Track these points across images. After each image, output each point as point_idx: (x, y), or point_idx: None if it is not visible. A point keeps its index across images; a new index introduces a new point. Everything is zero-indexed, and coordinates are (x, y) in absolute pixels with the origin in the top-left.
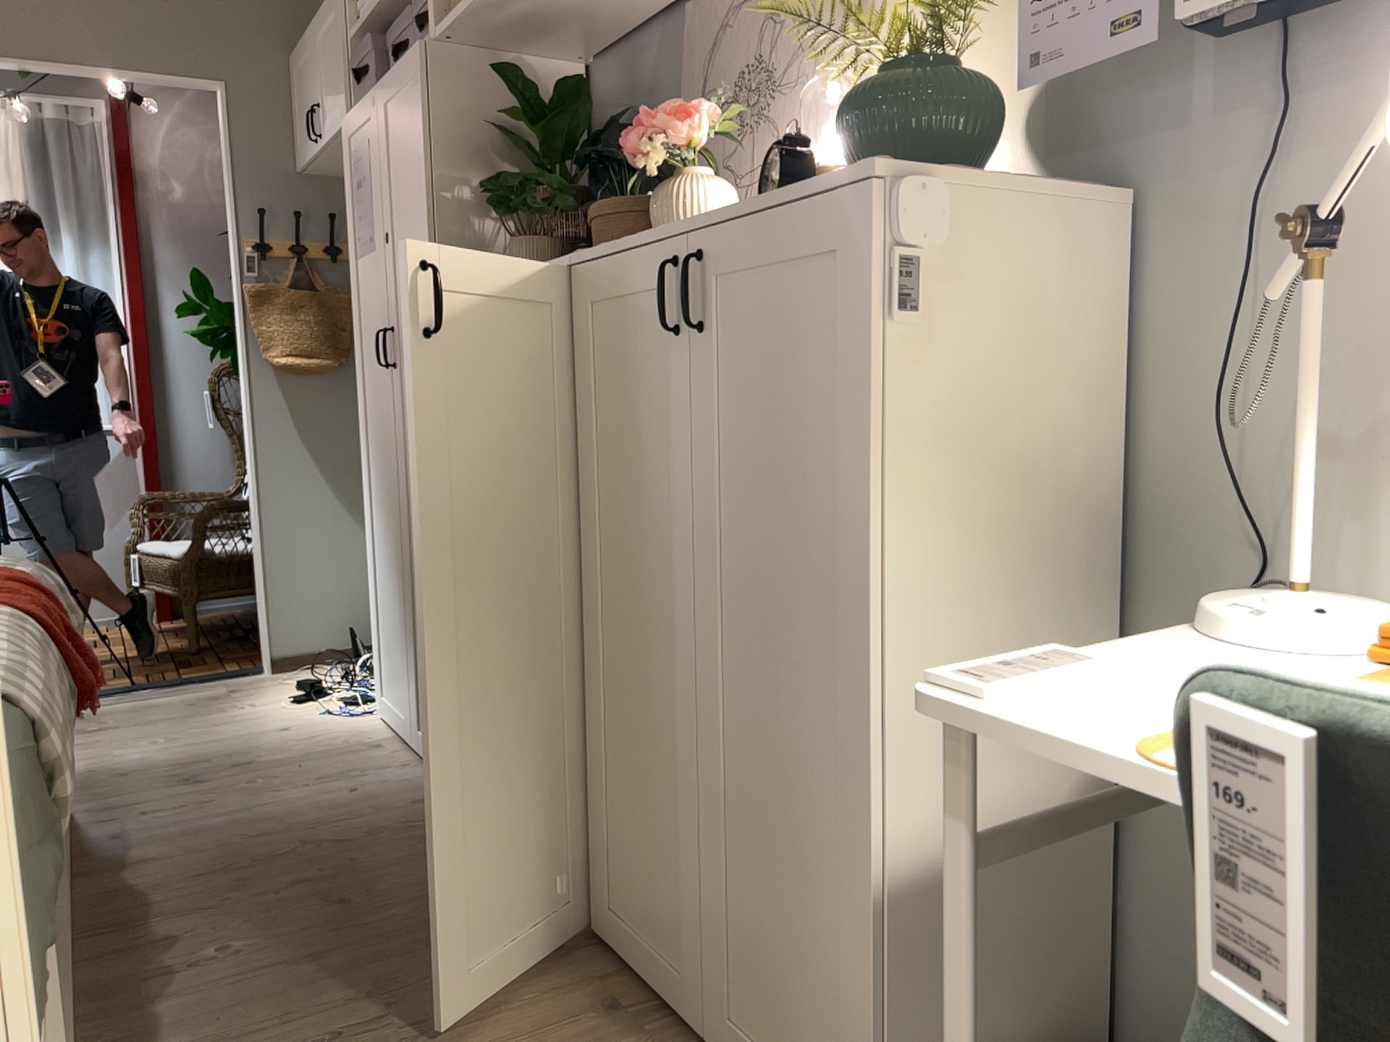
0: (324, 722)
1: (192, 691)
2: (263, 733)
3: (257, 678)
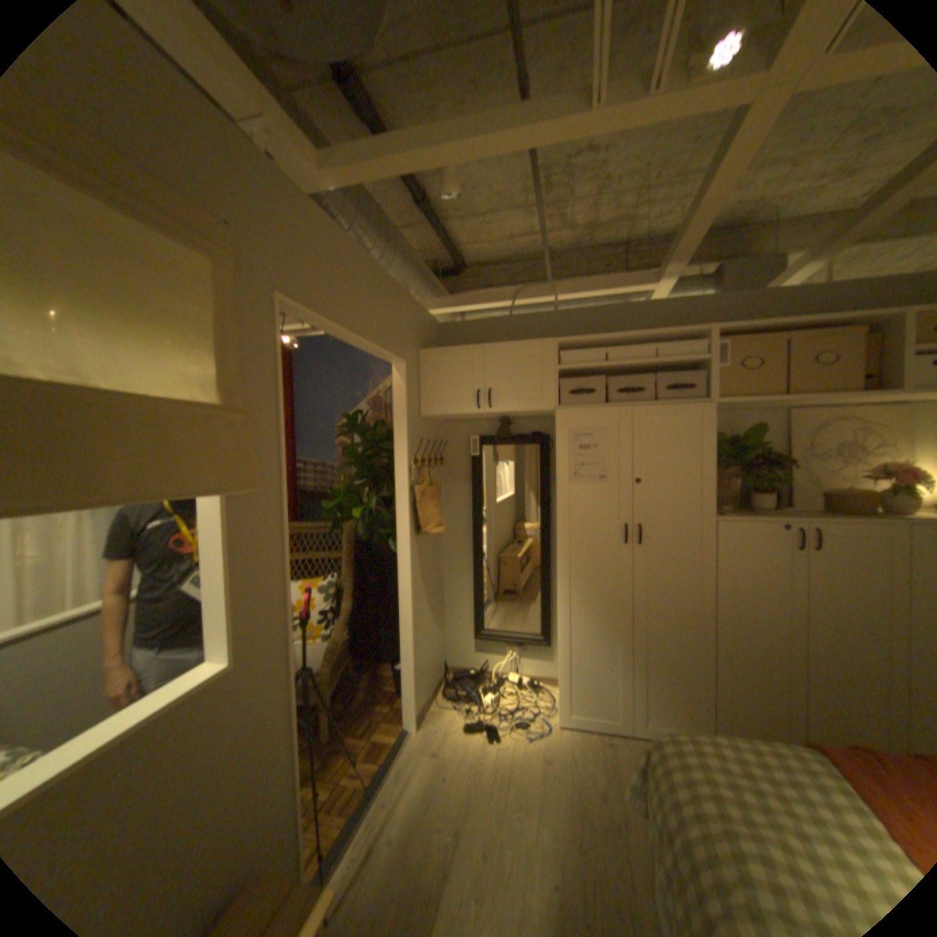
0: (549, 747)
1: (407, 771)
2: (546, 773)
3: (419, 740)
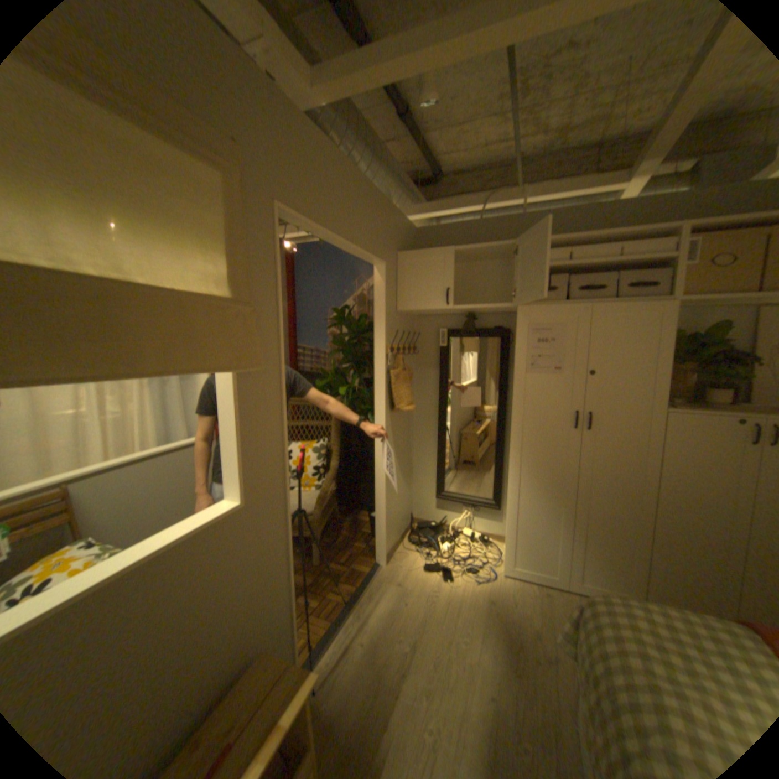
0: (494, 591)
1: (377, 595)
2: (490, 611)
3: (388, 572)
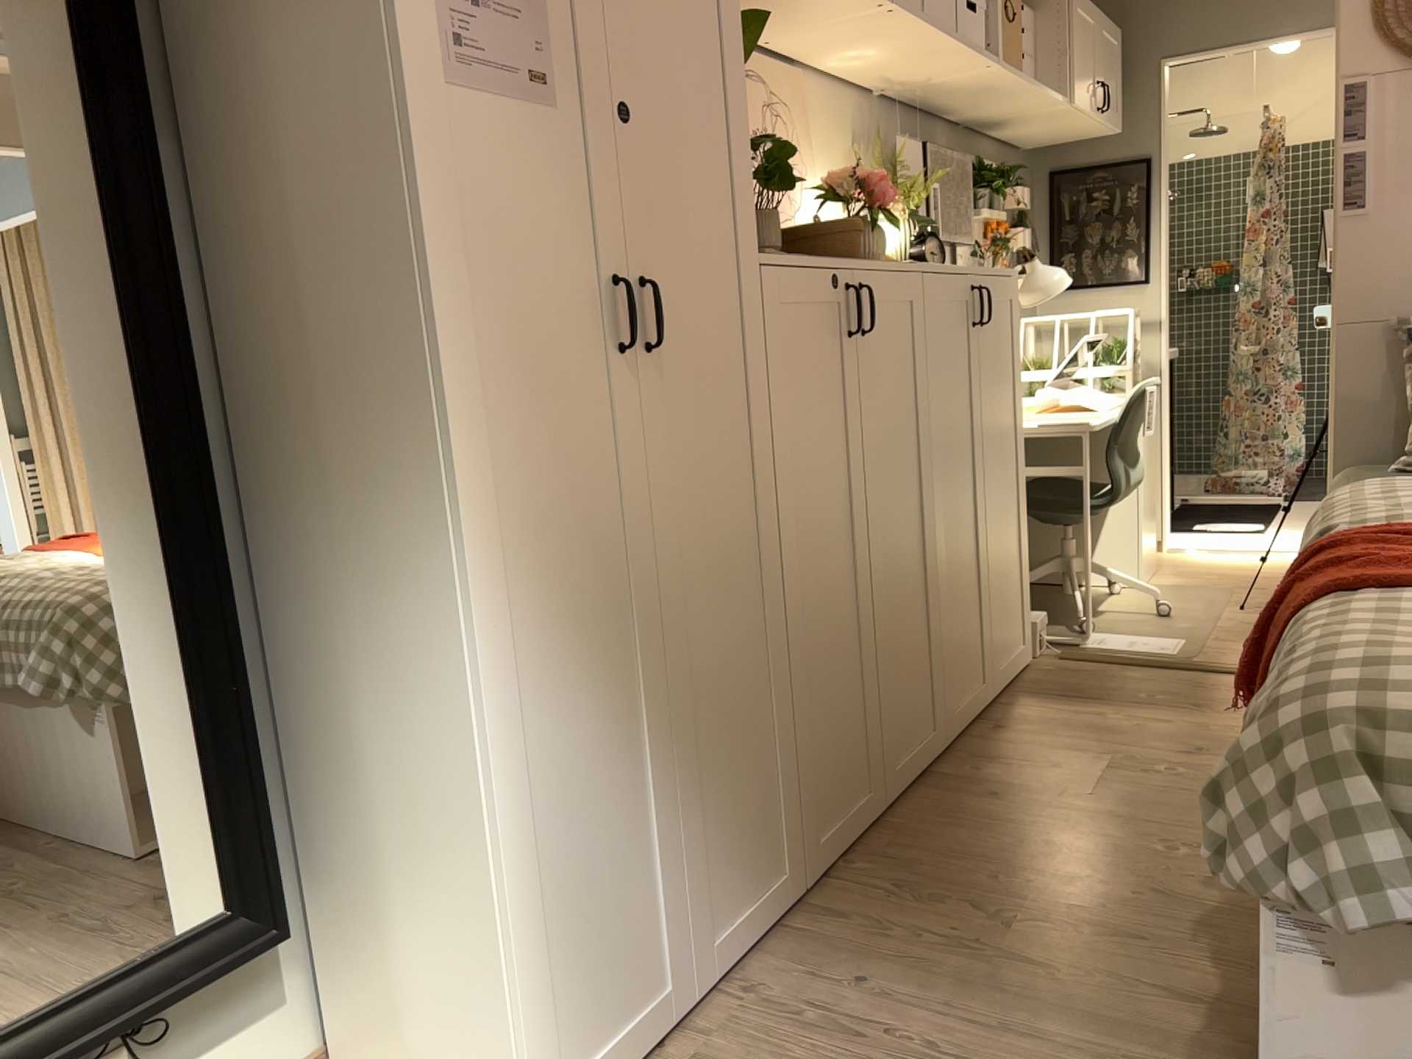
0: None
1: None
2: None
3: None
